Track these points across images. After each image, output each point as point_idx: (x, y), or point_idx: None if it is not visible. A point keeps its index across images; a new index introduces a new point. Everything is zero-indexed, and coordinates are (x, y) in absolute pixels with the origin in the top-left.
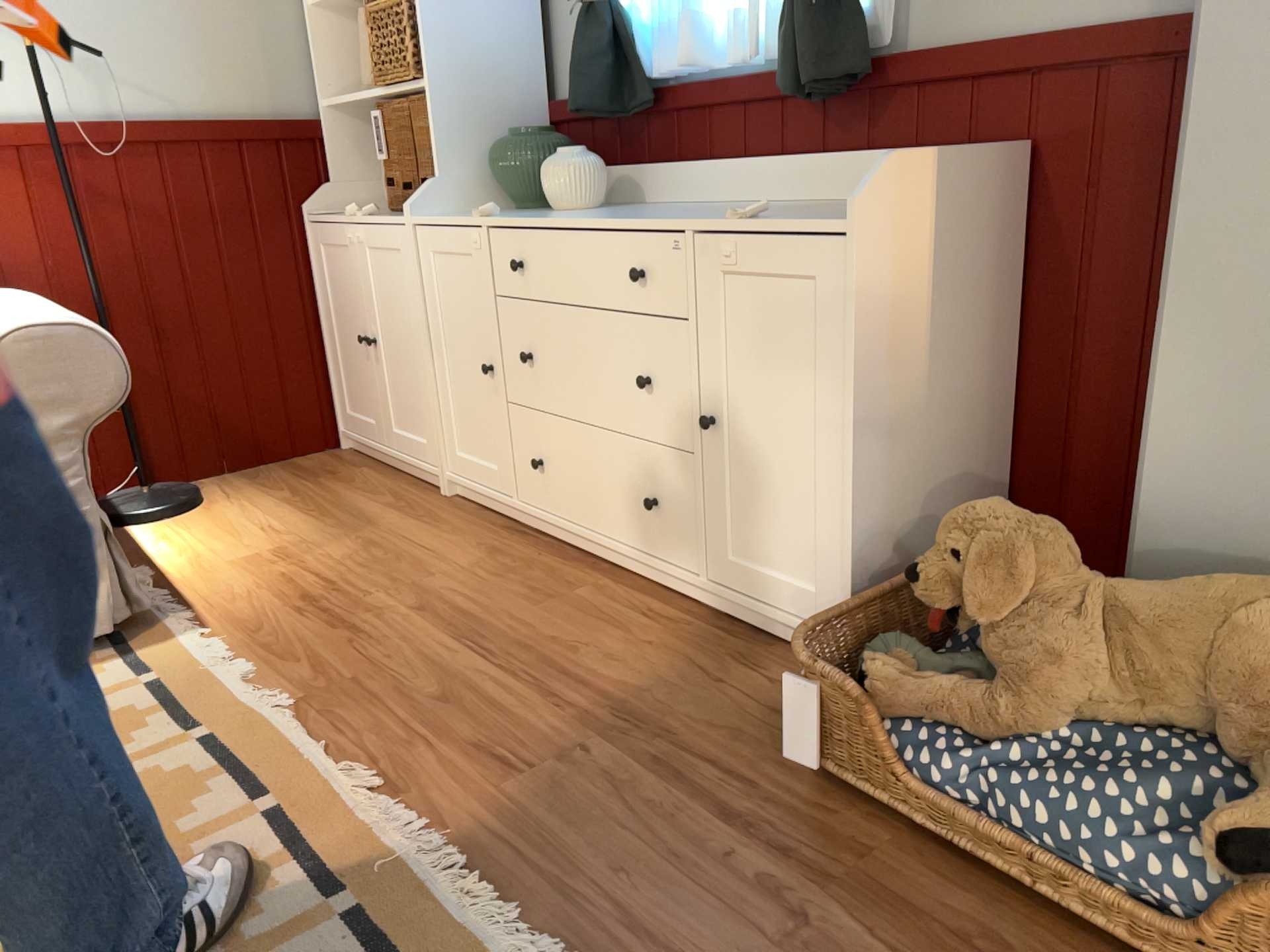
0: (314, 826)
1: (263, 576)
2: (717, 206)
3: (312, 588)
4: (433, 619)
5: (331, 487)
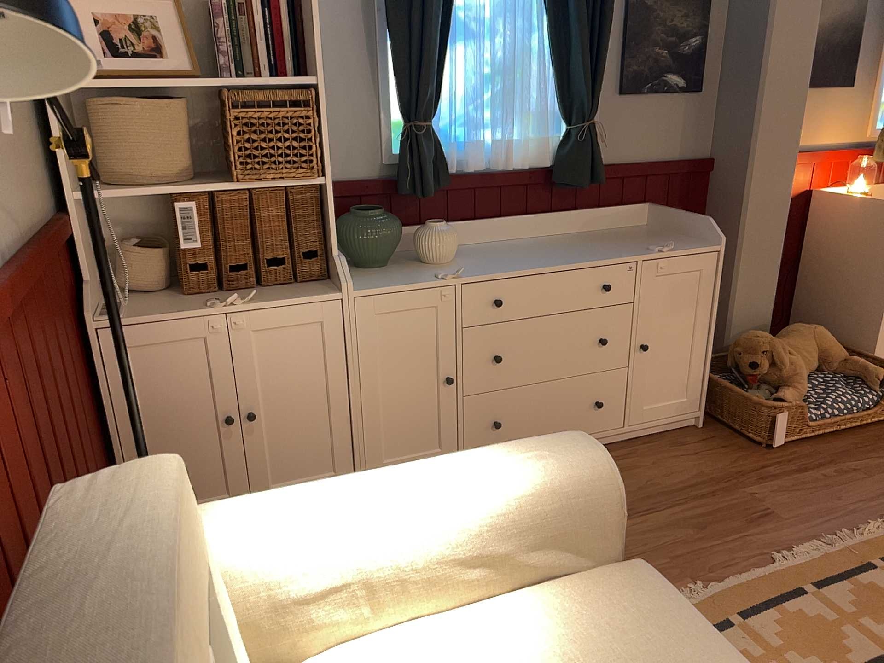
0: (826, 574)
1: None
2: (514, 244)
3: None
4: None
5: None
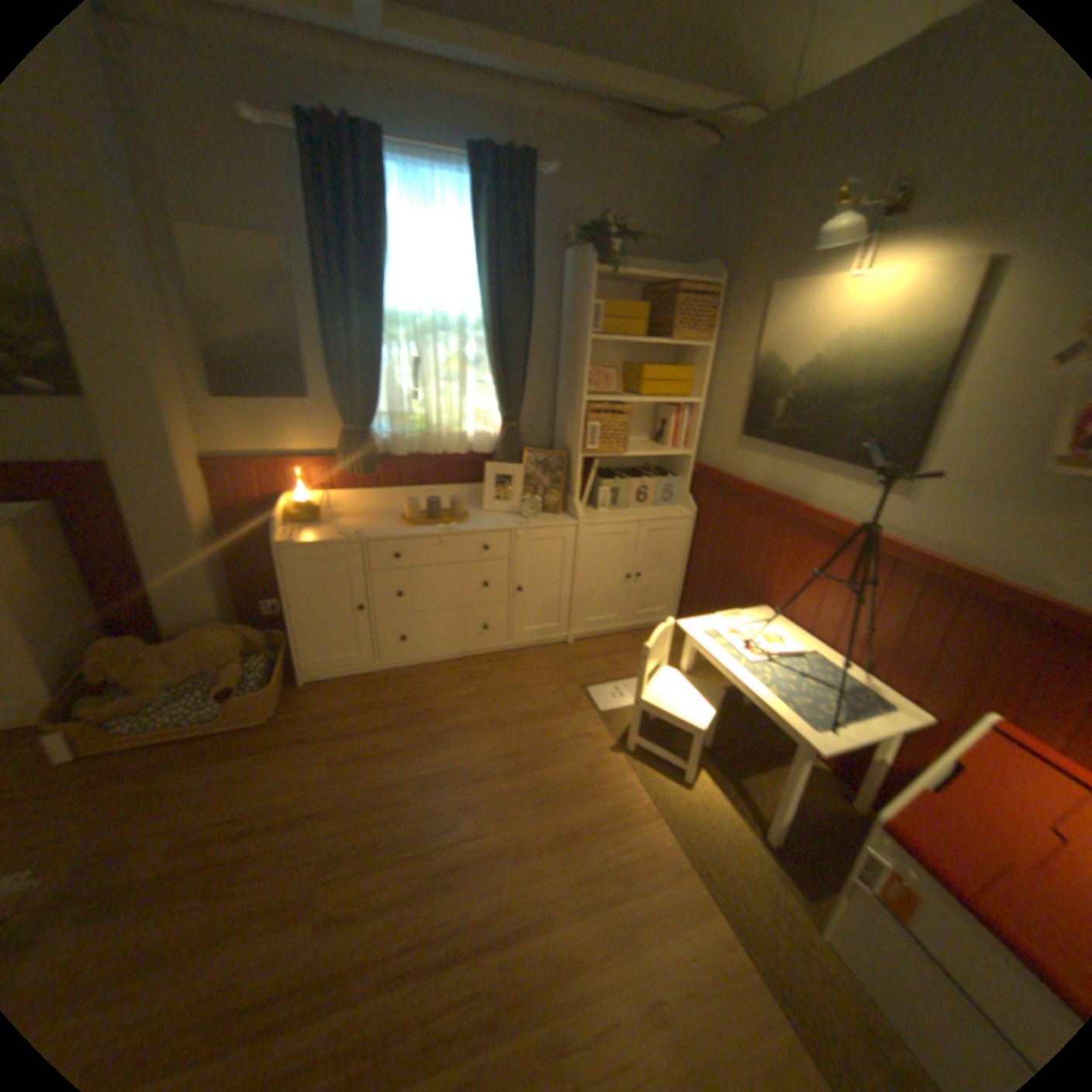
0: None
1: None
2: None
3: None
4: None
5: None
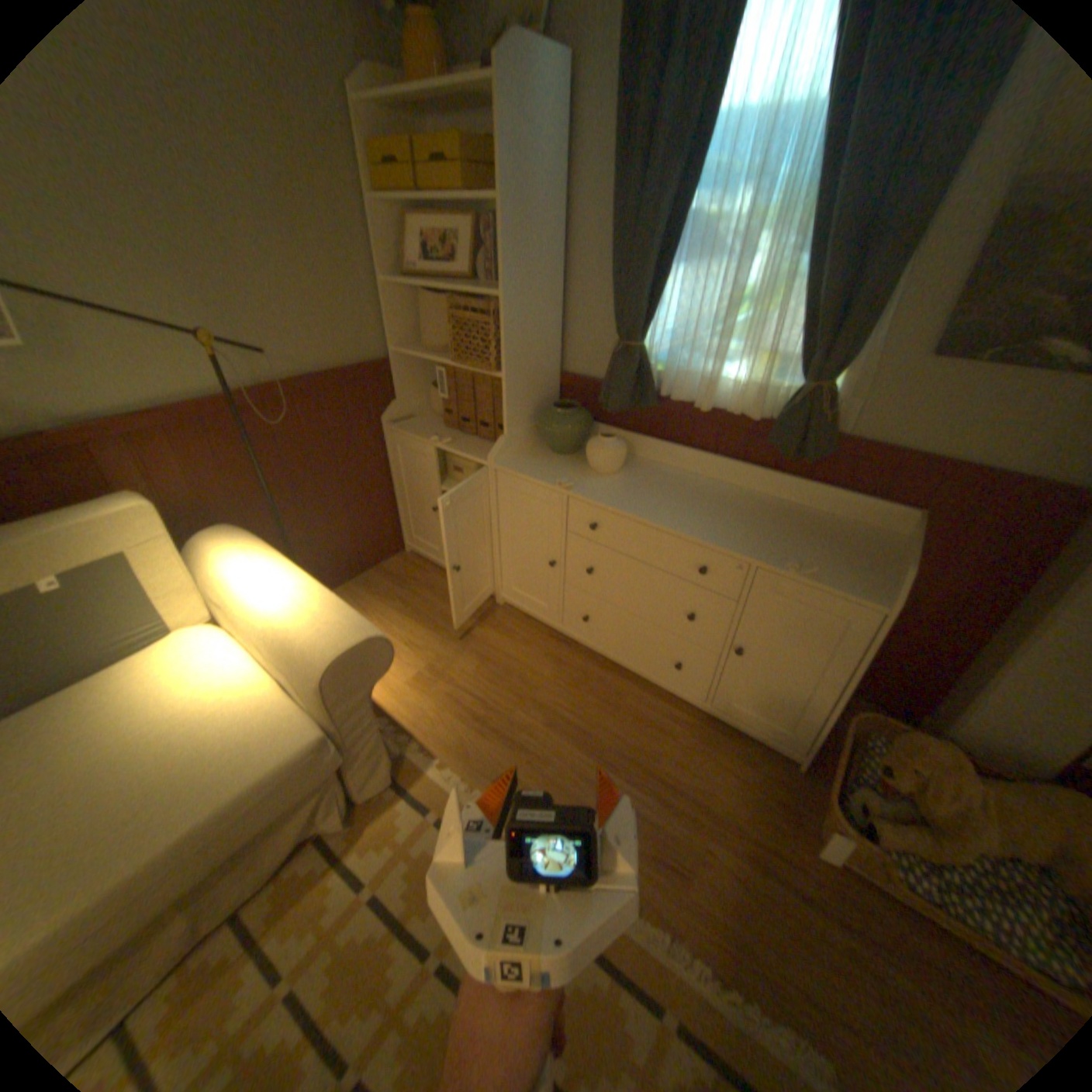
0: (617, 954)
1: (437, 697)
2: (705, 484)
3: (474, 708)
4: (564, 735)
5: (423, 594)
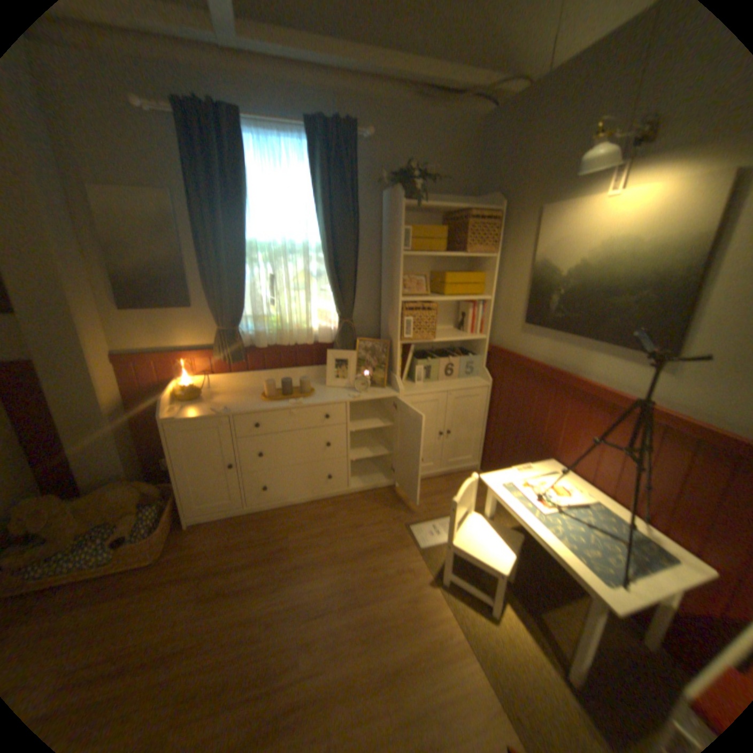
0: None
1: None
2: None
3: None
4: None
5: None
